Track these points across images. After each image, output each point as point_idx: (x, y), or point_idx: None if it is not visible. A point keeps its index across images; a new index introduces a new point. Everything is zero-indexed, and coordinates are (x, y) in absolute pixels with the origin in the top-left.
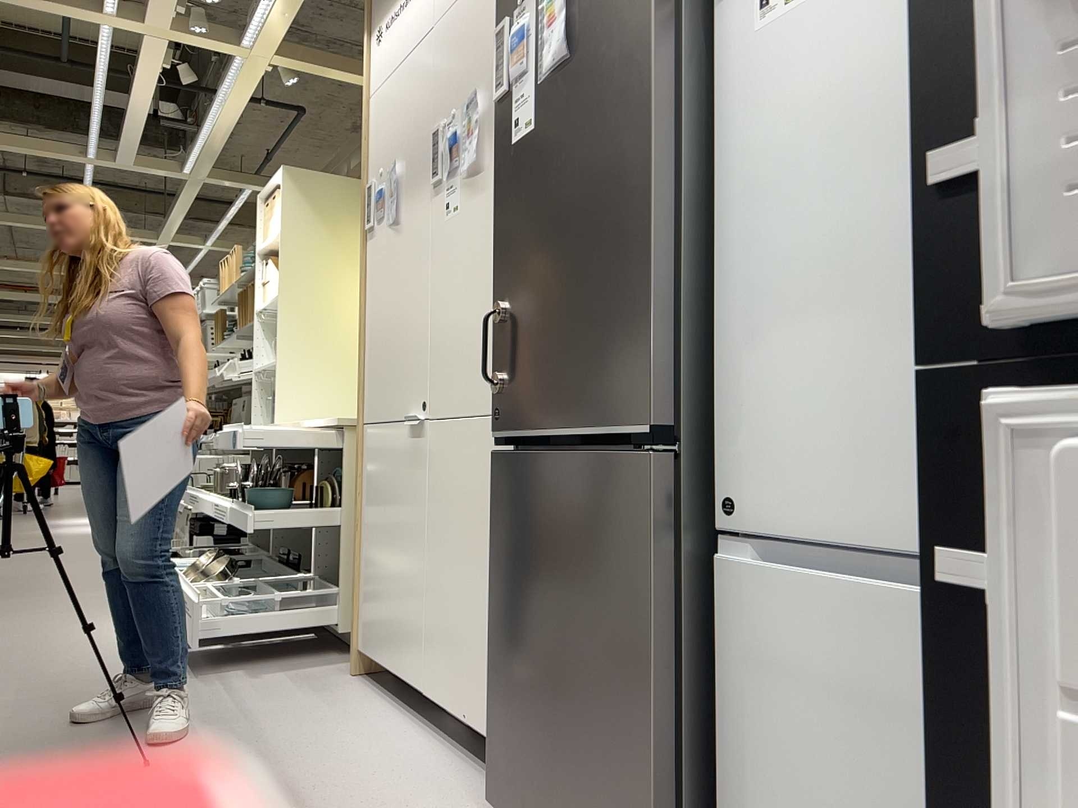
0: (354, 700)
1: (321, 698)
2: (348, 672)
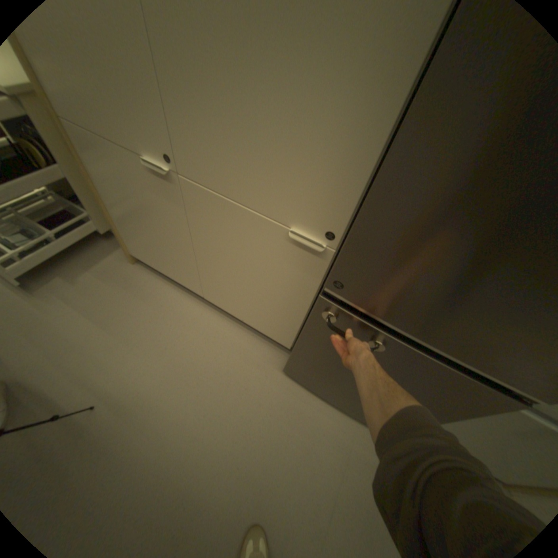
0: (152, 290)
1: (133, 294)
2: (126, 260)
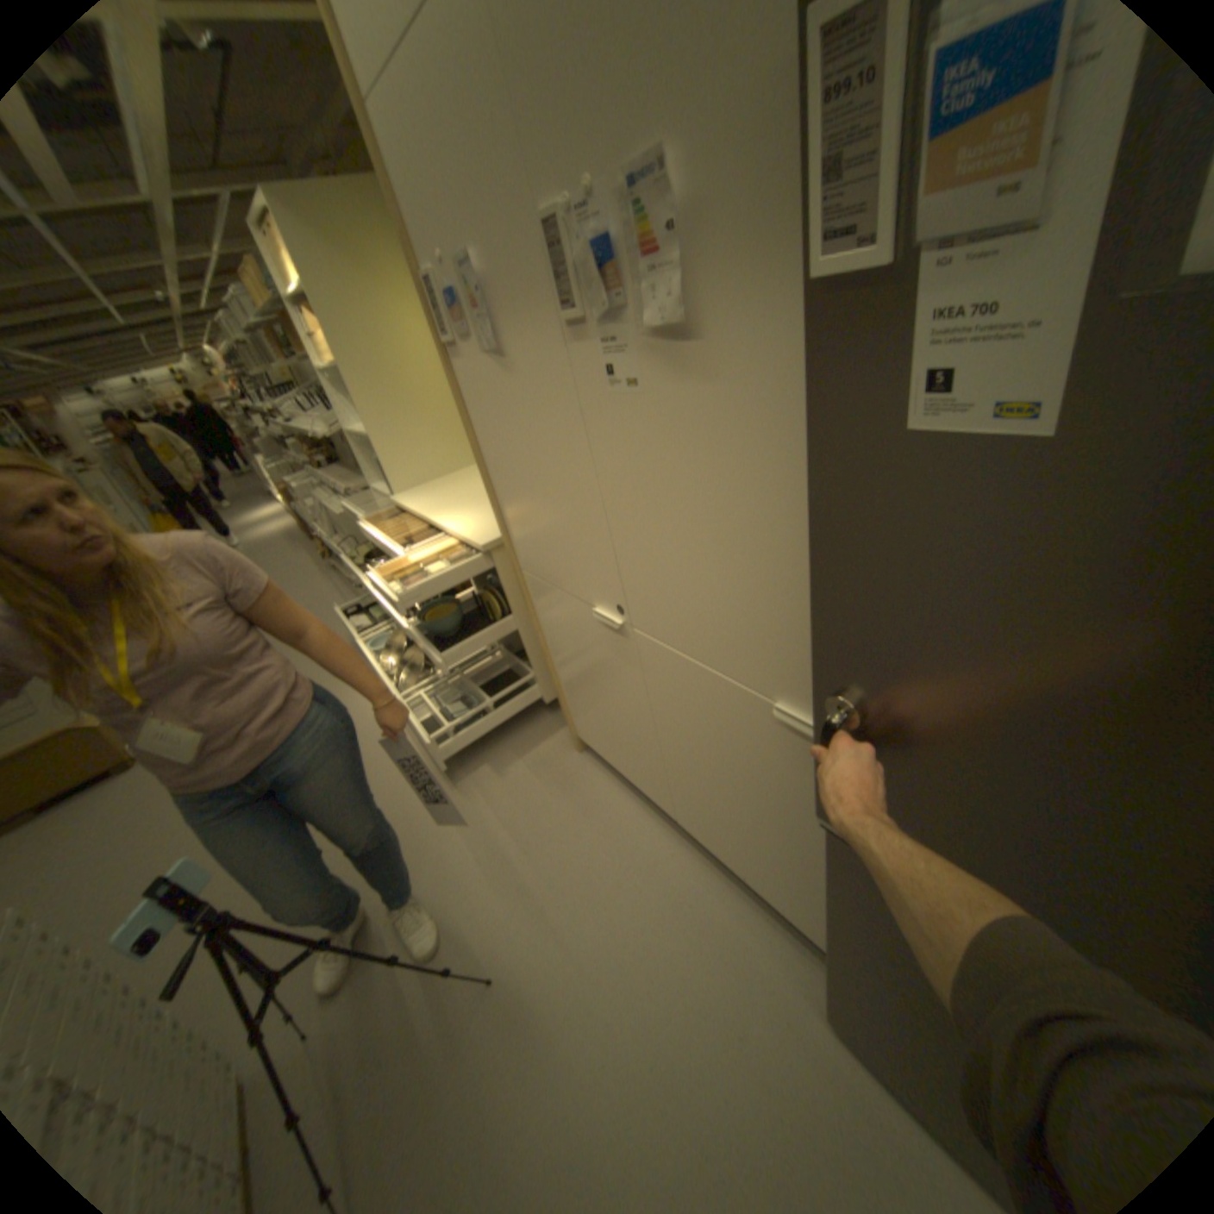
0: (601, 799)
1: (573, 802)
2: (572, 746)
